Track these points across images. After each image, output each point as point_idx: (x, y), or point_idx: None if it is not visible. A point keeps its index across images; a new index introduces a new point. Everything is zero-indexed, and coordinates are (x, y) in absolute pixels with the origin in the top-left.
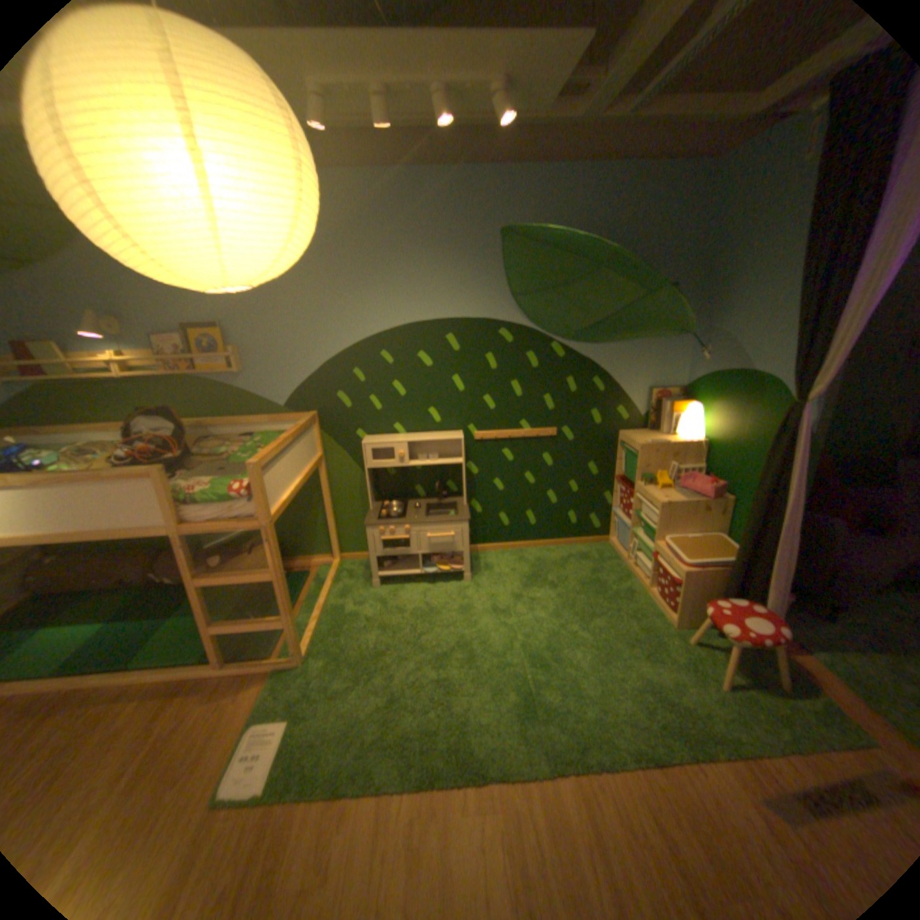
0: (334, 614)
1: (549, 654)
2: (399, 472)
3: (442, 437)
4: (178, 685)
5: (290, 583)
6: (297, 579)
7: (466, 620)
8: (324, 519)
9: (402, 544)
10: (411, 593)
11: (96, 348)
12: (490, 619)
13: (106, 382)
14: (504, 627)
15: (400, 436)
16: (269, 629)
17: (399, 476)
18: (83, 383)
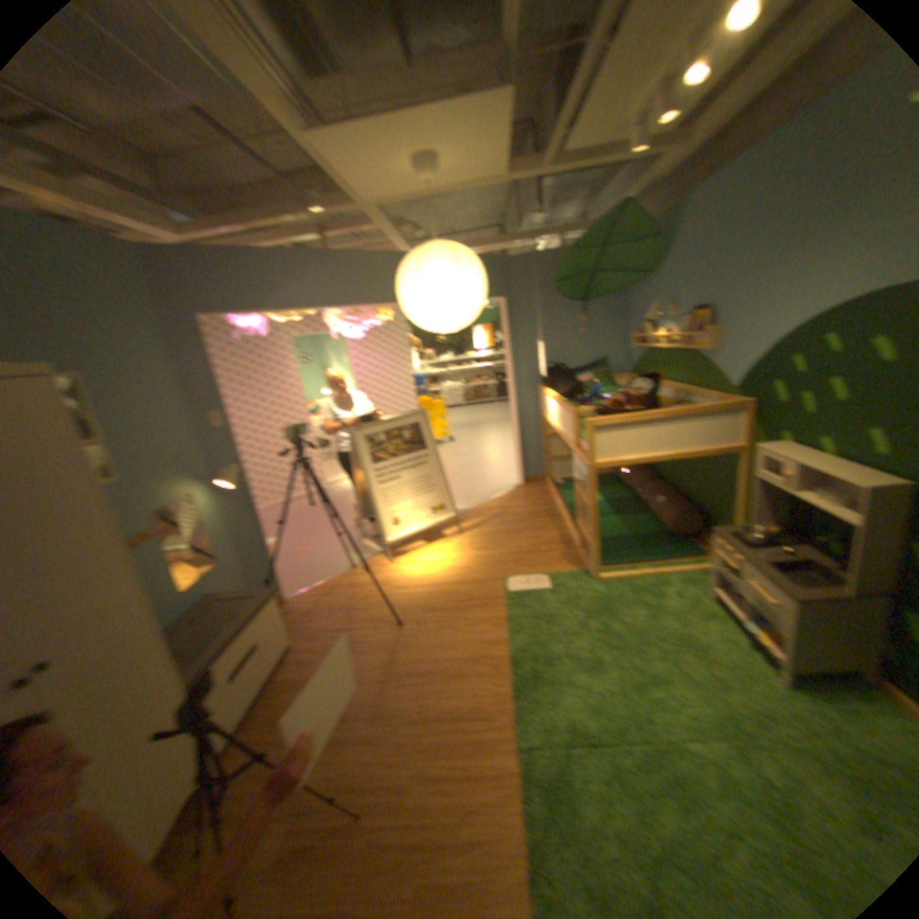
0: (657, 584)
1: (673, 782)
2: (811, 503)
3: (849, 475)
4: (569, 541)
5: (682, 549)
6: (689, 551)
7: (698, 687)
8: (740, 515)
9: (745, 578)
10: (722, 632)
11: (663, 325)
12: (714, 714)
13: (662, 350)
14: (705, 729)
15: (815, 455)
16: (586, 540)
17: (813, 509)
18: (656, 349)
